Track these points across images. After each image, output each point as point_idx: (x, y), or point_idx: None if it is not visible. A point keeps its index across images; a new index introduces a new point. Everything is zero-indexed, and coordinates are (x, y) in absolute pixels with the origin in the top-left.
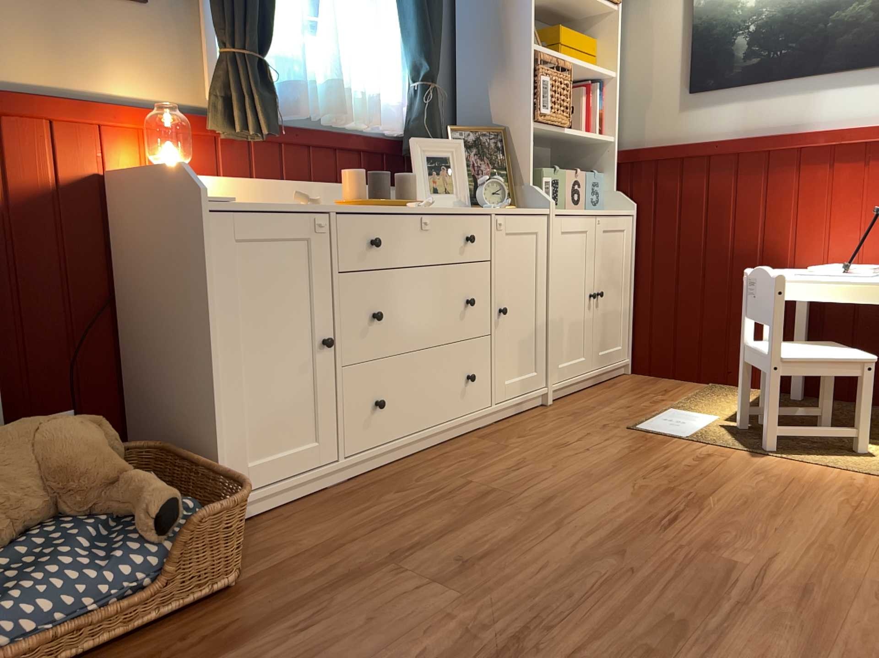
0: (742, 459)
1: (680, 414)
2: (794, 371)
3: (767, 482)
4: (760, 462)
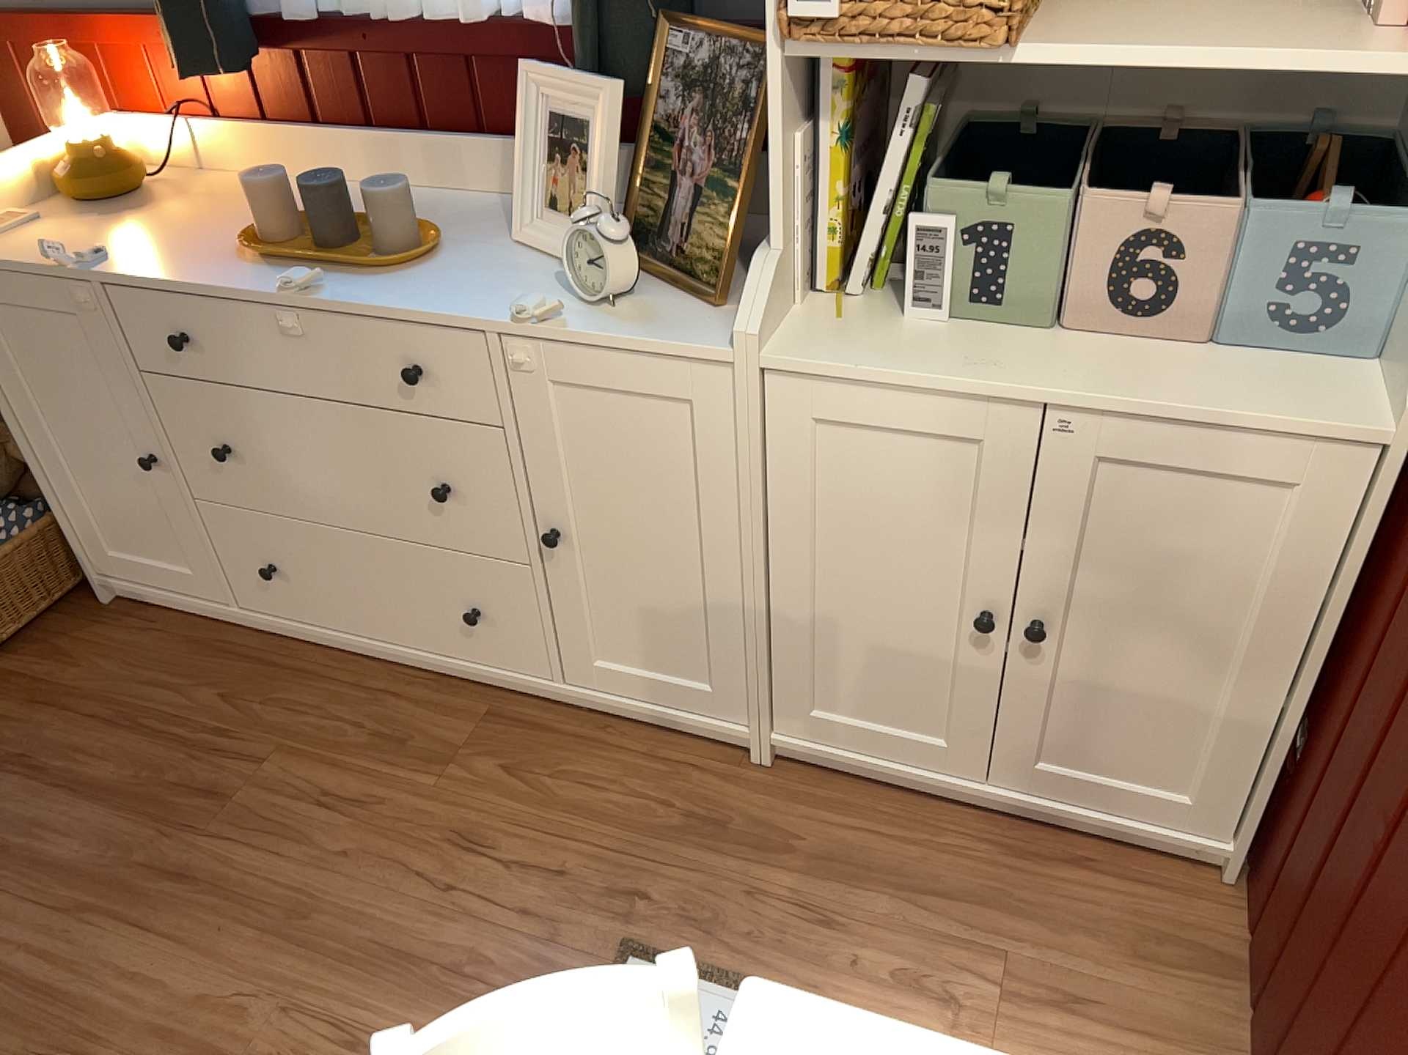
0: None
1: None
2: None
3: None
4: None
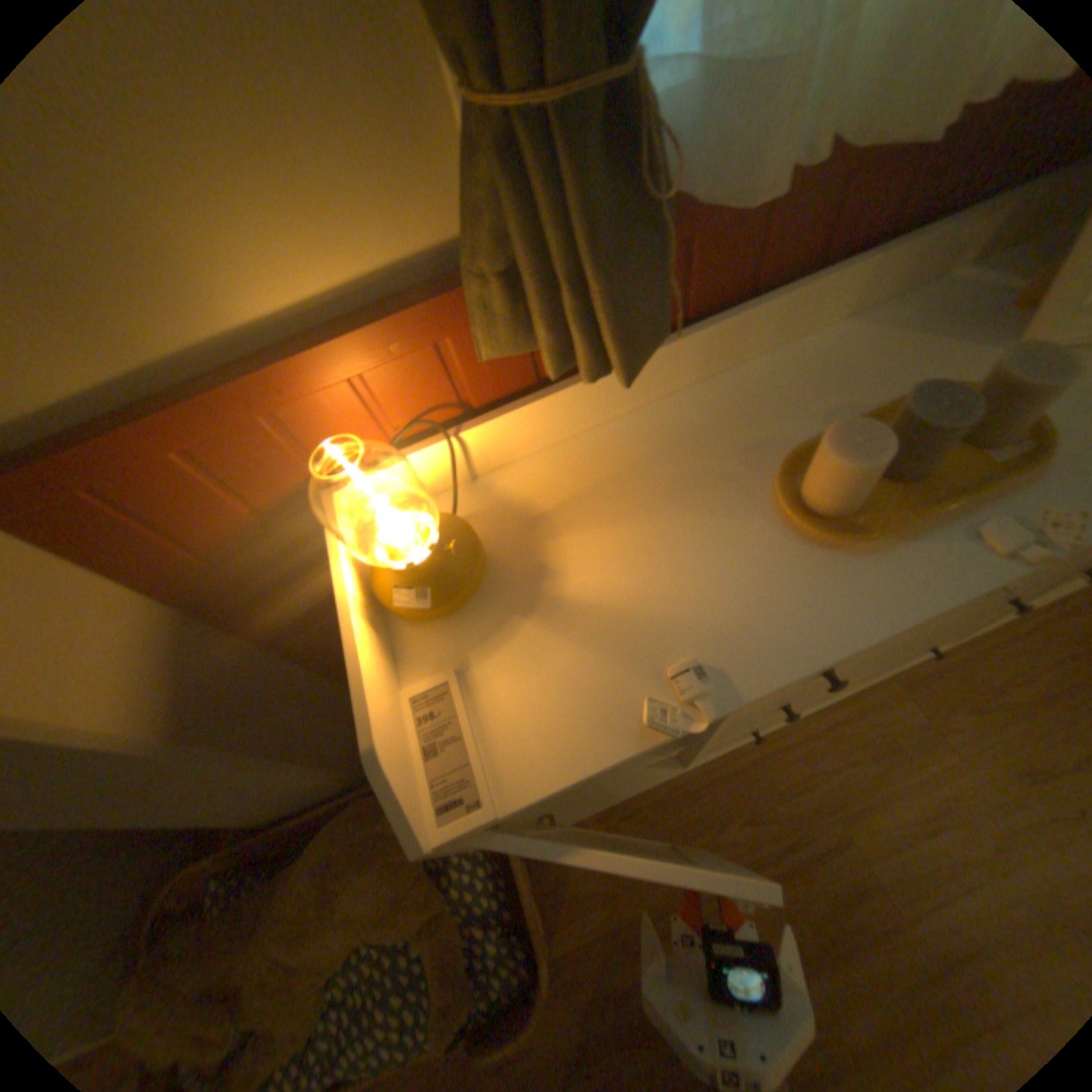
0: None
1: None
2: None
3: None
4: None
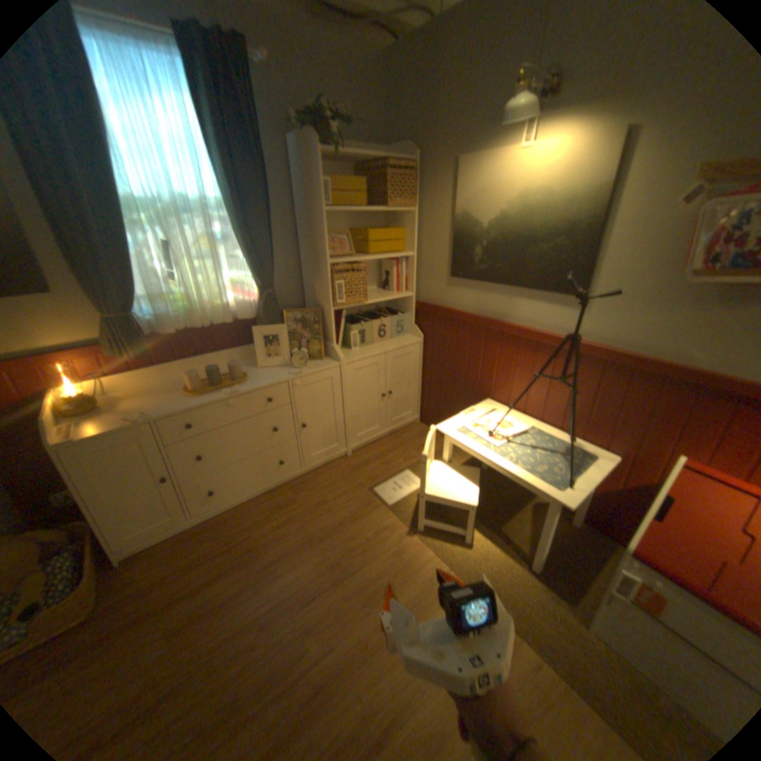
0: (399, 538)
1: (406, 478)
2: (432, 501)
3: (391, 568)
4: (405, 544)
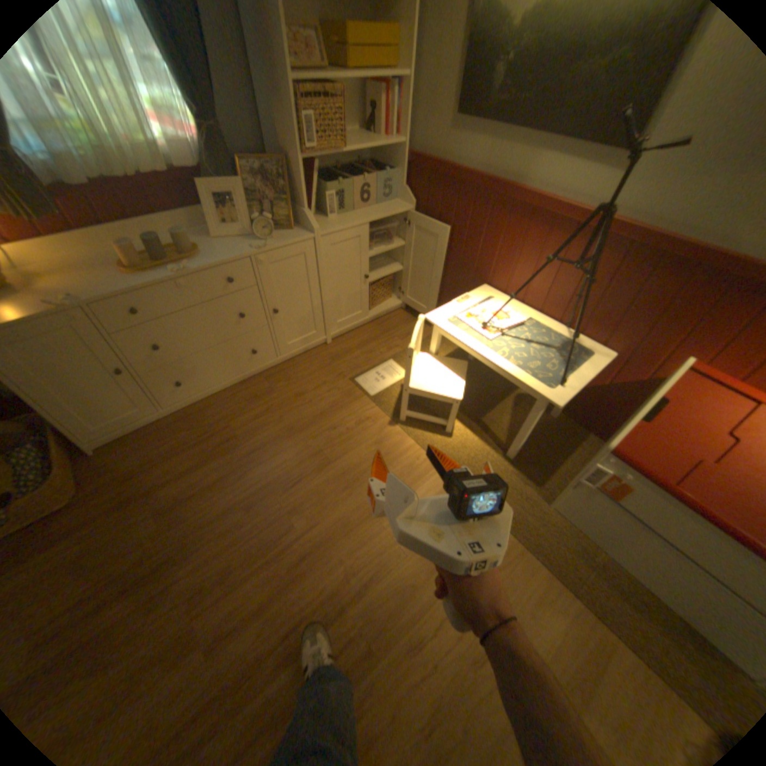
0: (381, 426)
1: (390, 368)
2: (416, 394)
3: (372, 454)
4: (387, 432)
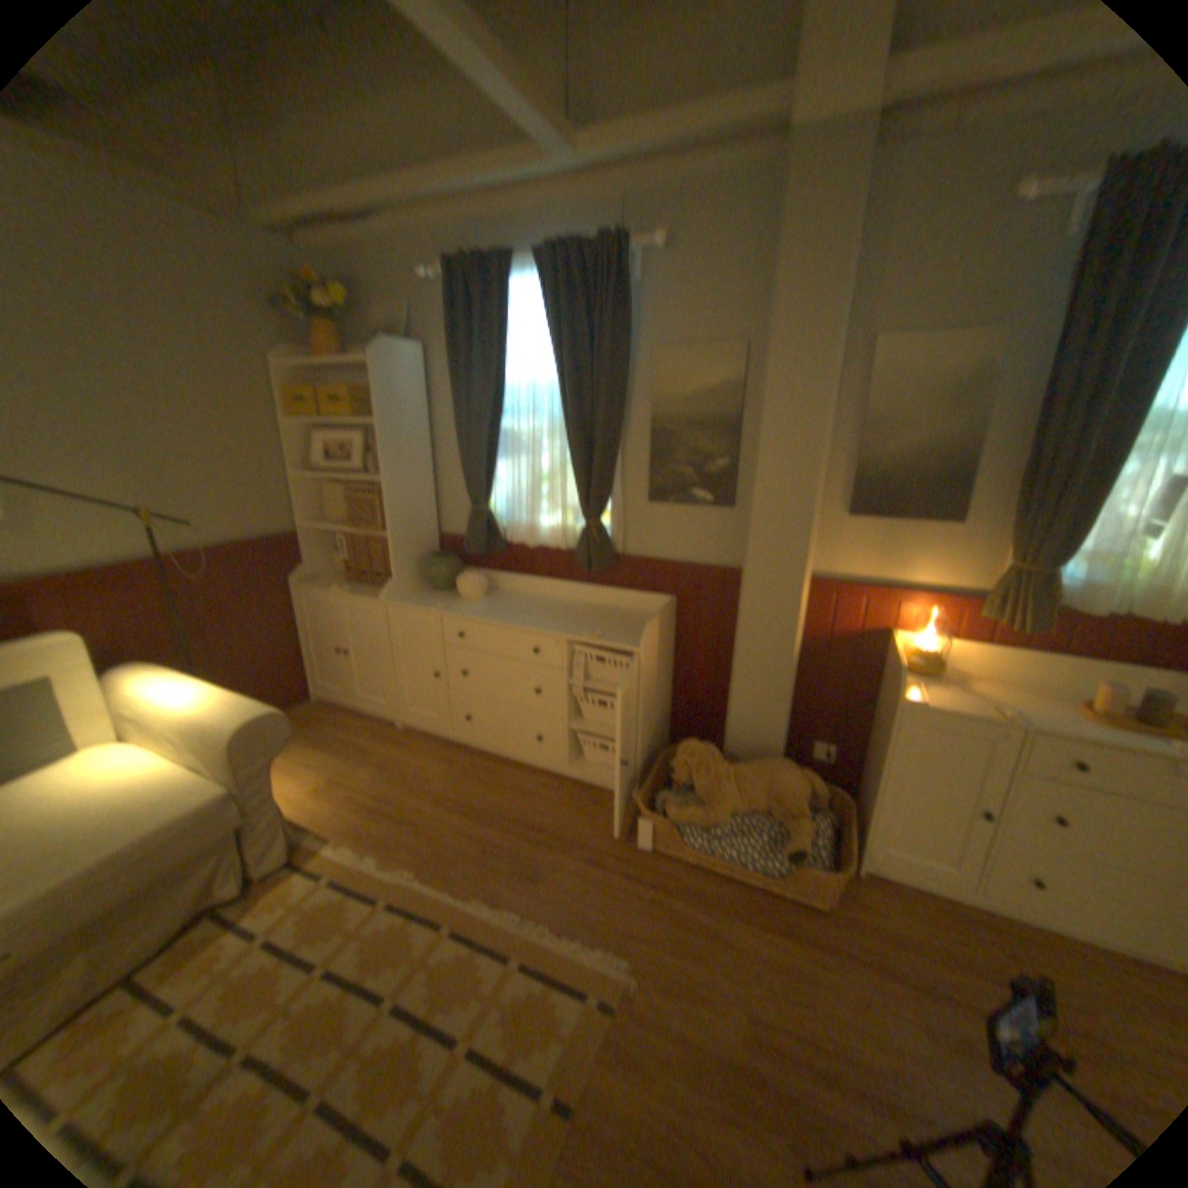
0: None
1: None
2: None
3: None
4: None
